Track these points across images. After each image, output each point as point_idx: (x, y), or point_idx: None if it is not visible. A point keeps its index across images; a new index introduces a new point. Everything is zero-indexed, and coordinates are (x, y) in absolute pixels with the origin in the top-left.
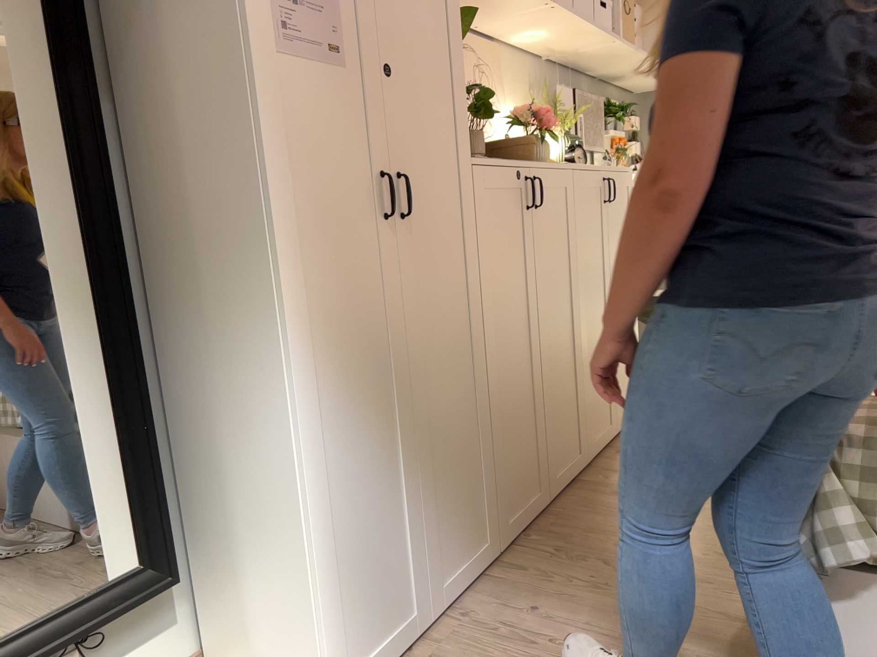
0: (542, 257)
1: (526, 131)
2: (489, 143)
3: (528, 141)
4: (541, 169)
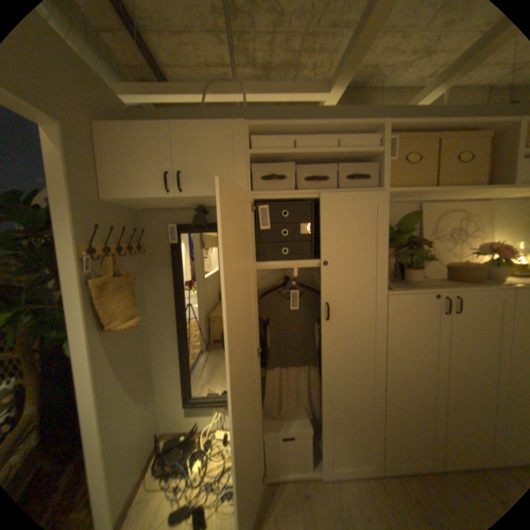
0: (460, 340)
1: (491, 257)
2: (461, 262)
3: (489, 264)
4: (467, 292)
